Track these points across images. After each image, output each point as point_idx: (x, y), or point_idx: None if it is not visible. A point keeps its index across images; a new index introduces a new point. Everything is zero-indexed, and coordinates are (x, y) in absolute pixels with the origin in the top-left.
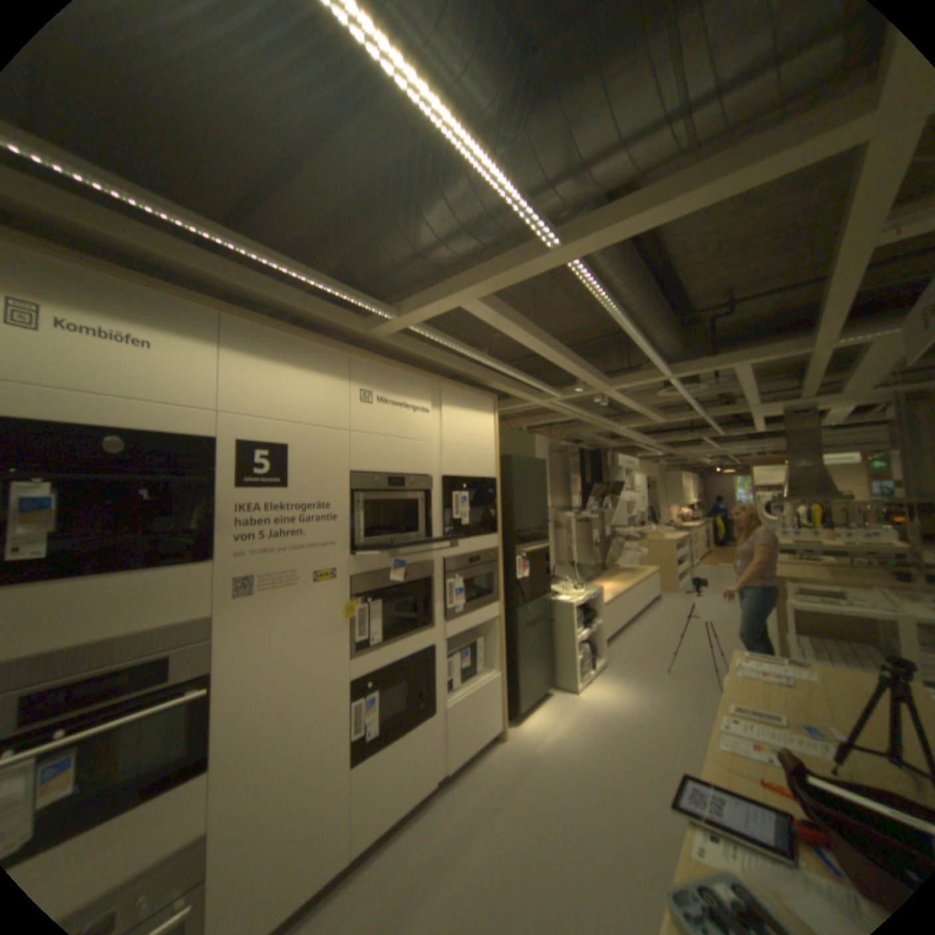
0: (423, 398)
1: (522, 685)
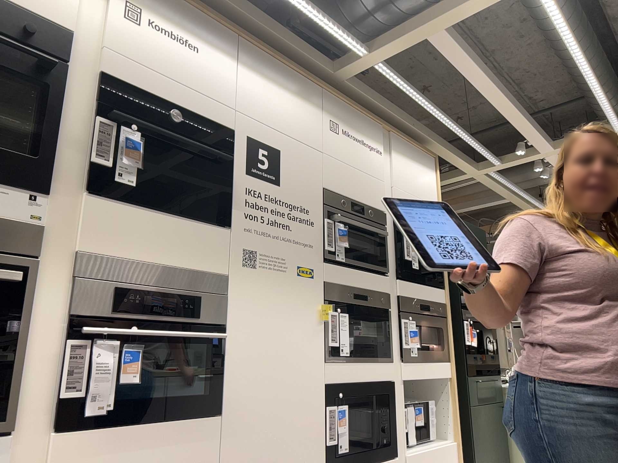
0: (376, 139)
1: None
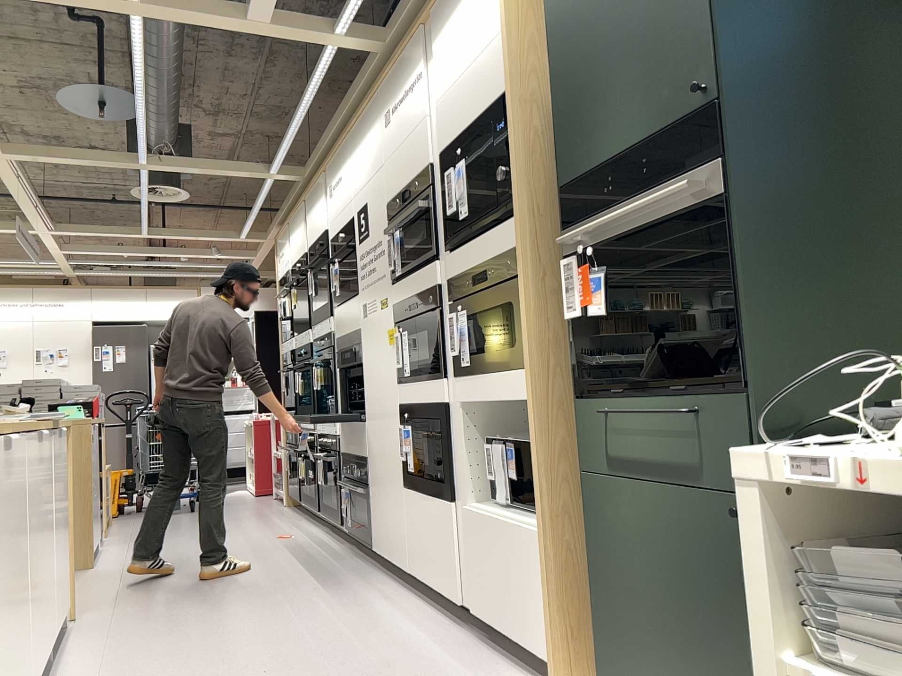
0: (417, 63)
1: (610, 623)
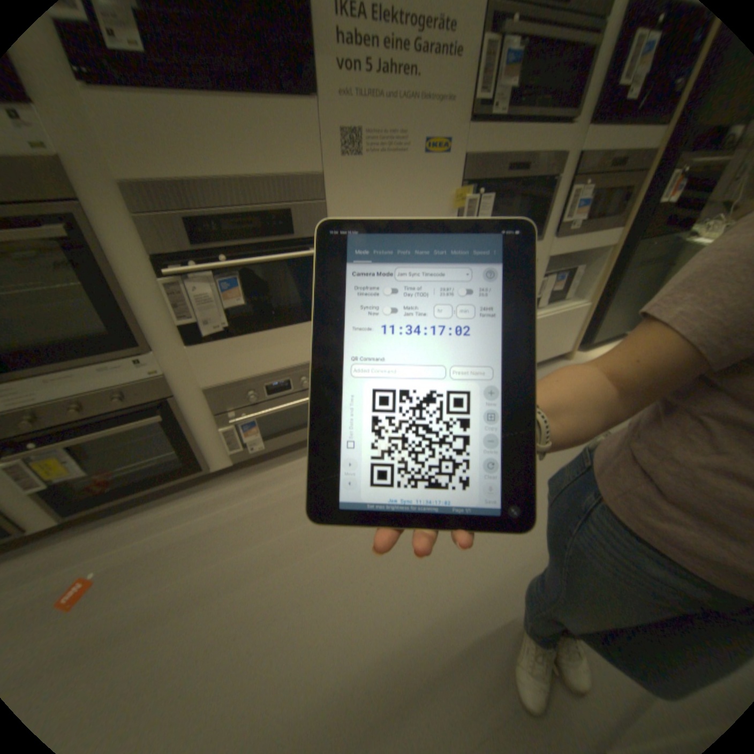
0: None
1: (607, 319)
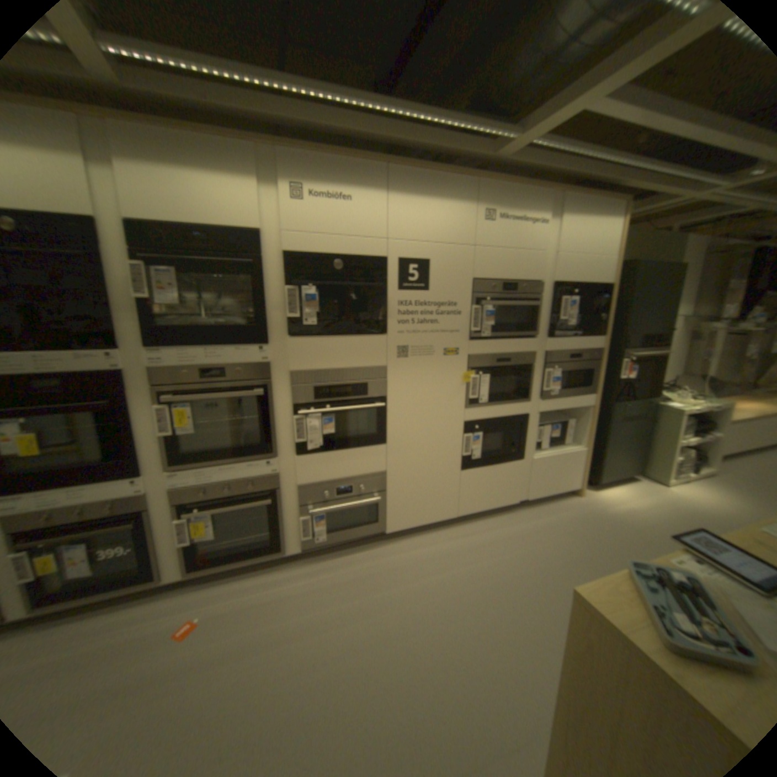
0: (544, 209)
1: (608, 463)
